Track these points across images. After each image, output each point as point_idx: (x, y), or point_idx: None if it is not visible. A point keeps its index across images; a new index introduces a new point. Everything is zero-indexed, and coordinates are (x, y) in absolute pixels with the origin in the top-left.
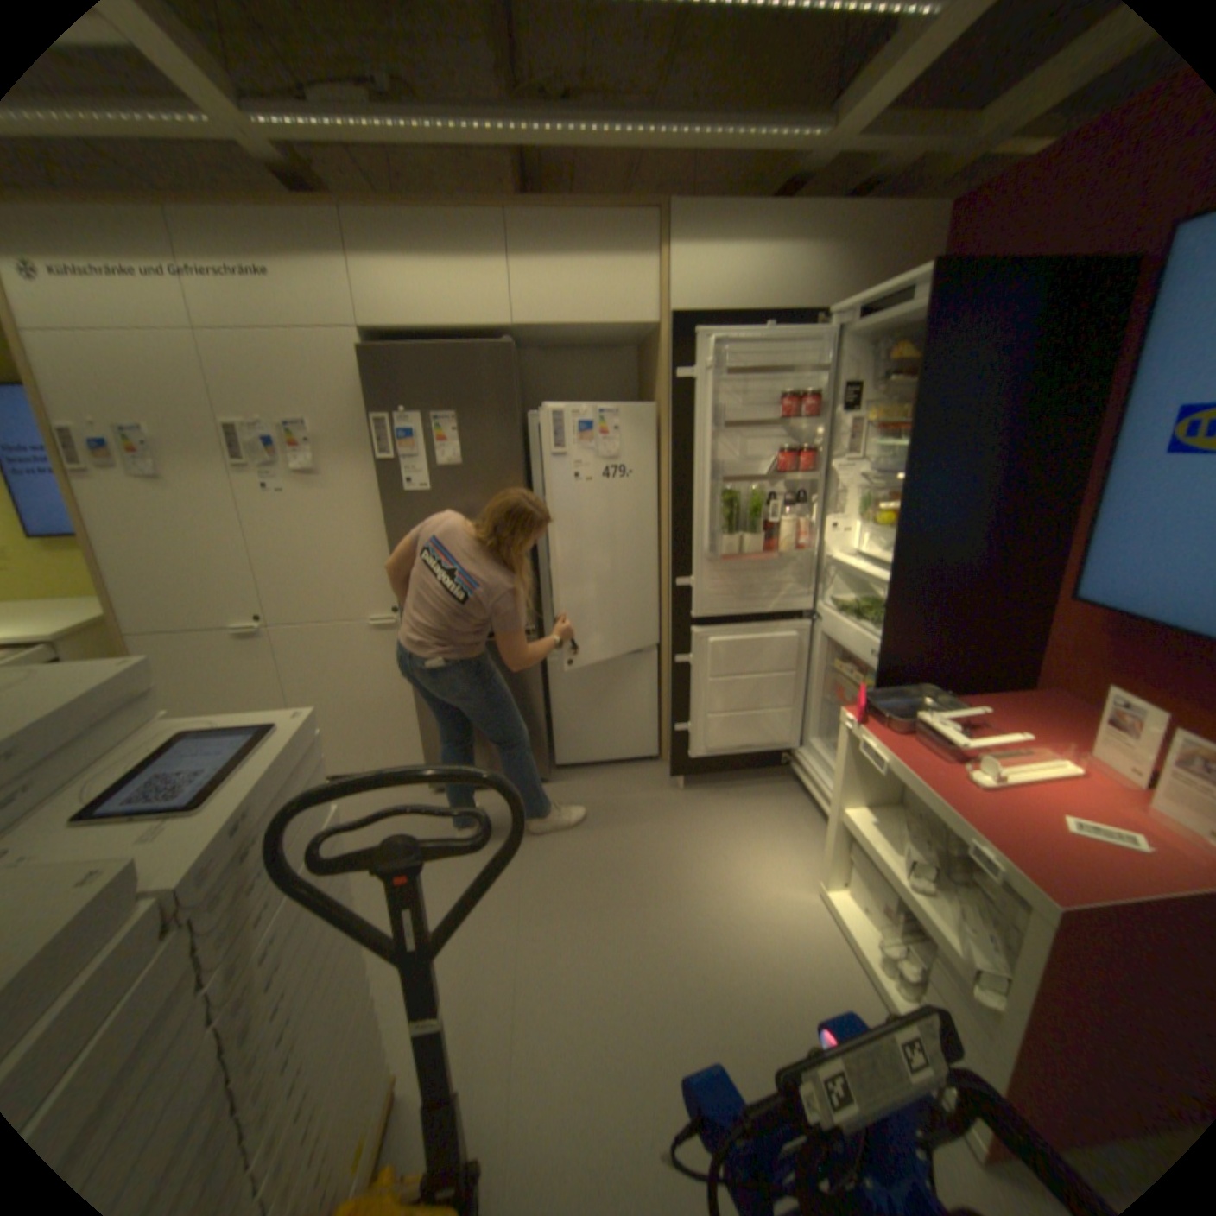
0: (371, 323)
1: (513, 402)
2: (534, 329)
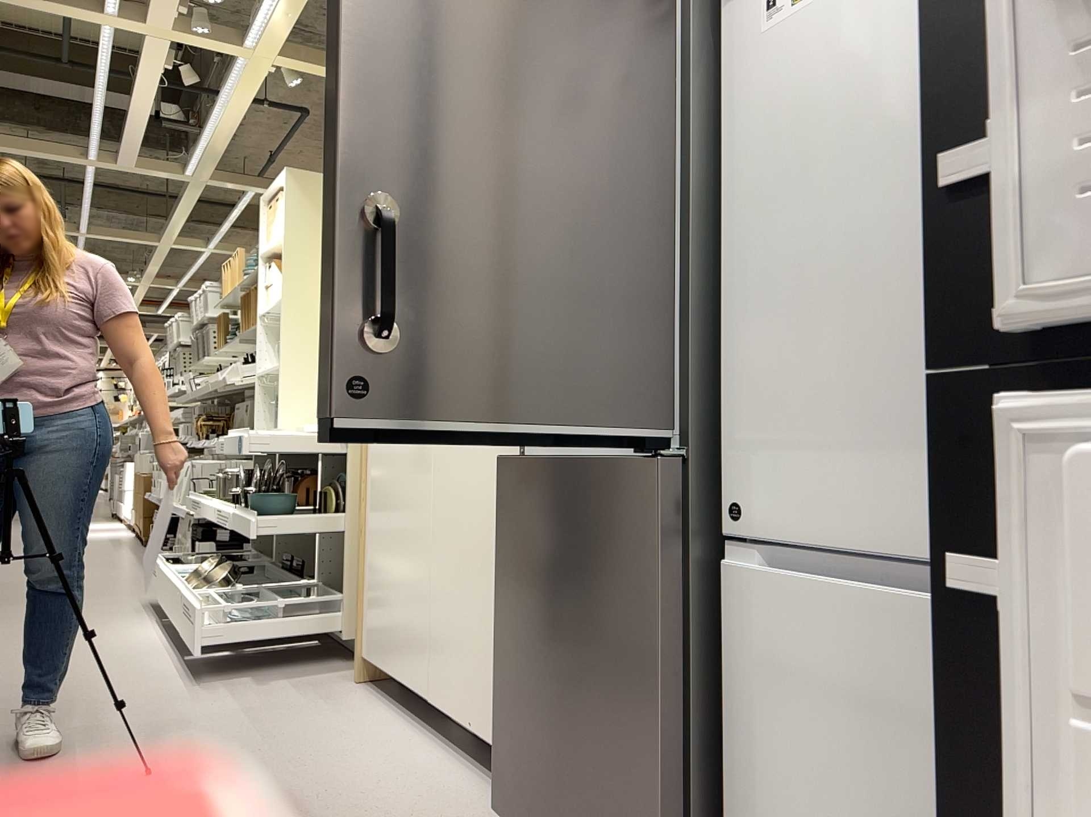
0: None
1: None
2: None
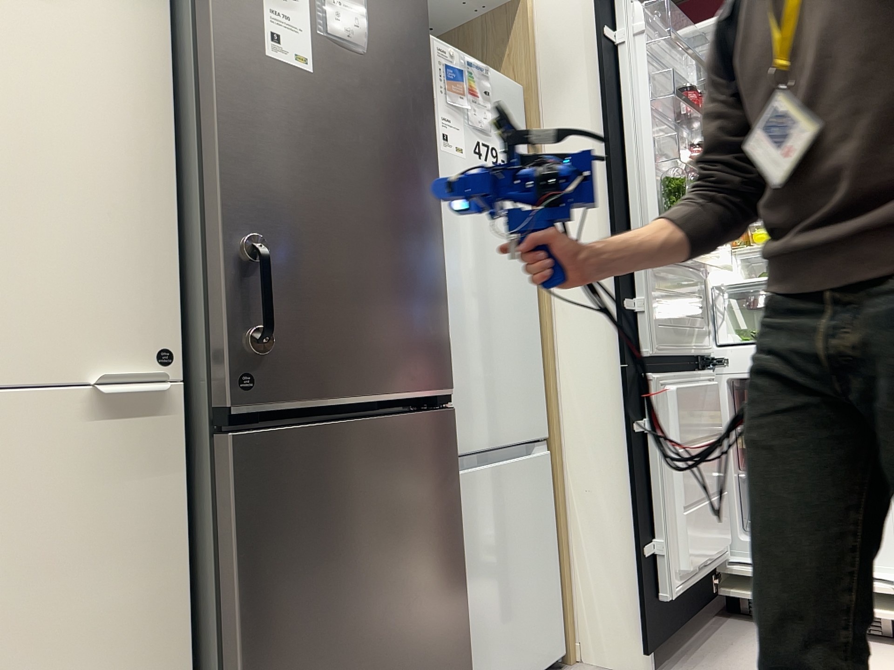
0: None
1: None
2: None
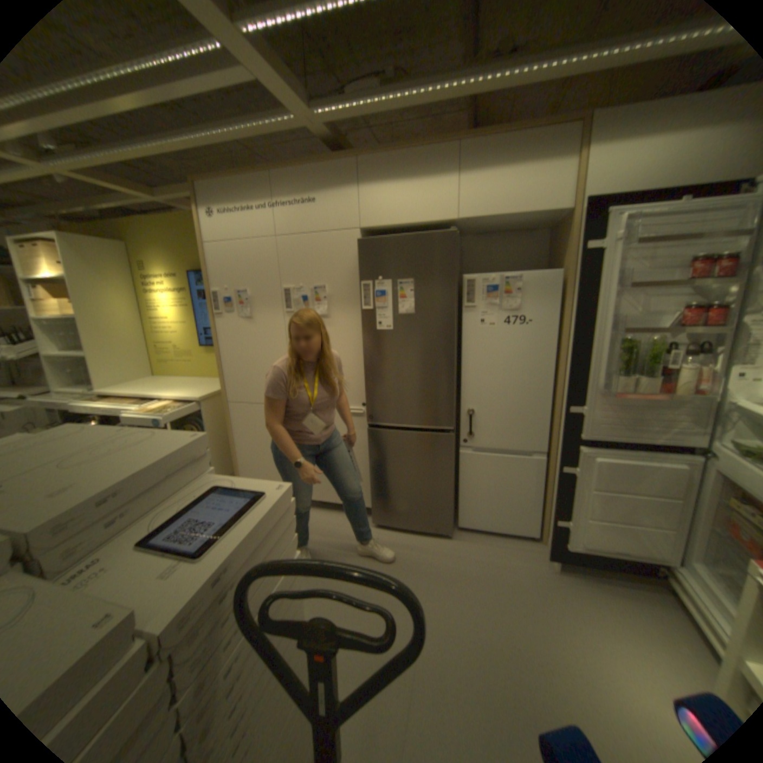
0: (367, 225)
1: (453, 271)
2: (472, 220)
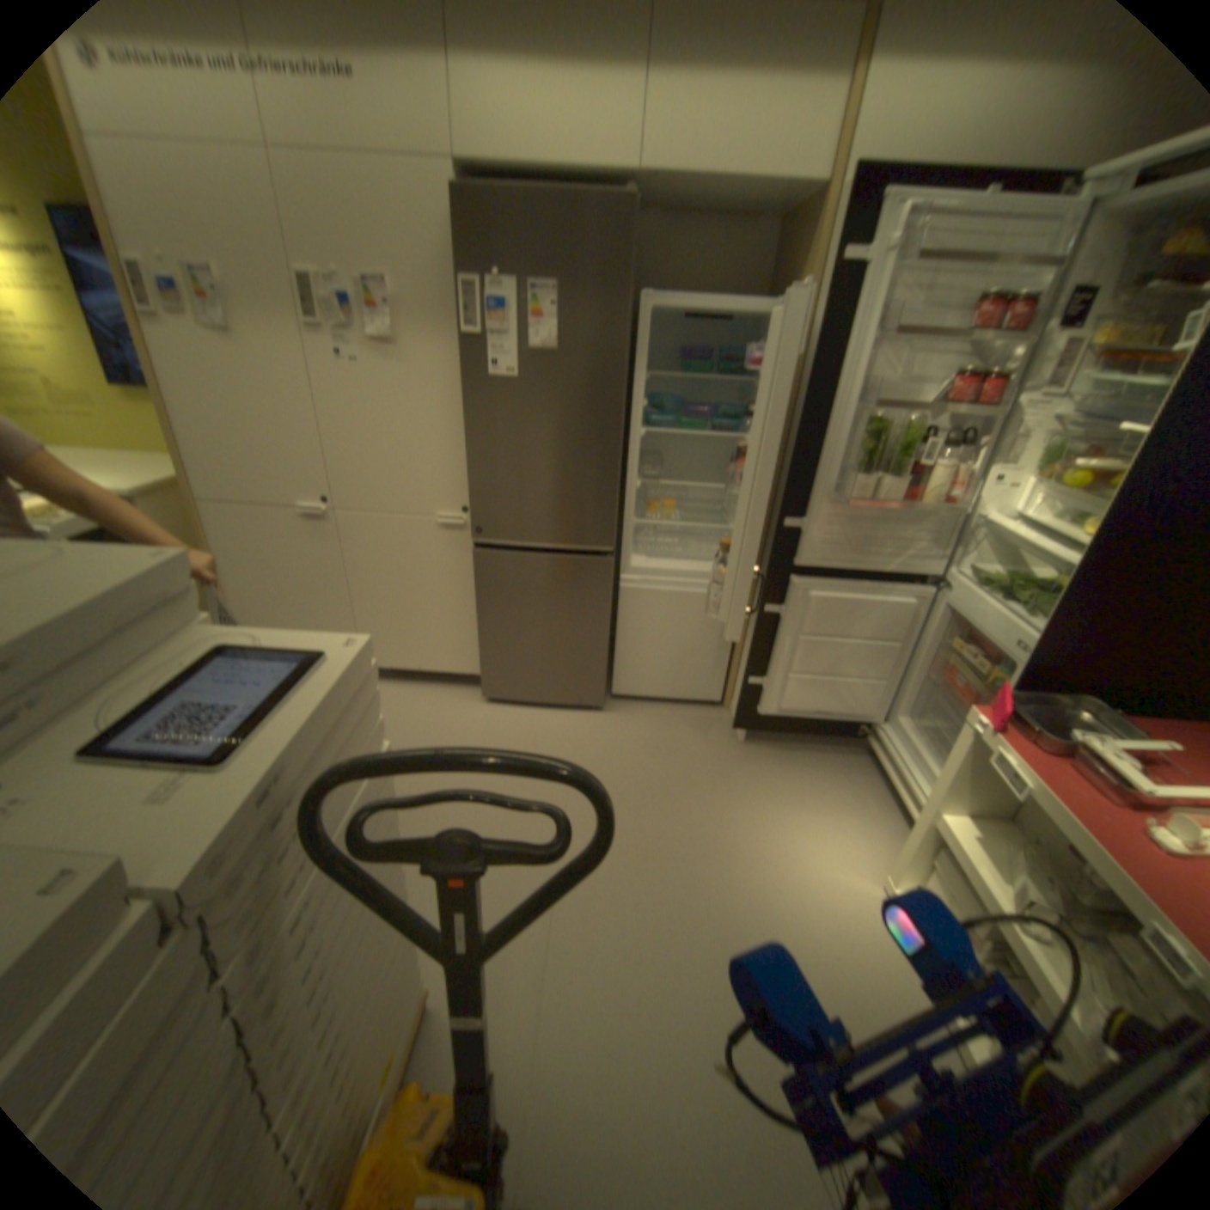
0: (469, 149)
1: (628, 272)
2: (665, 175)
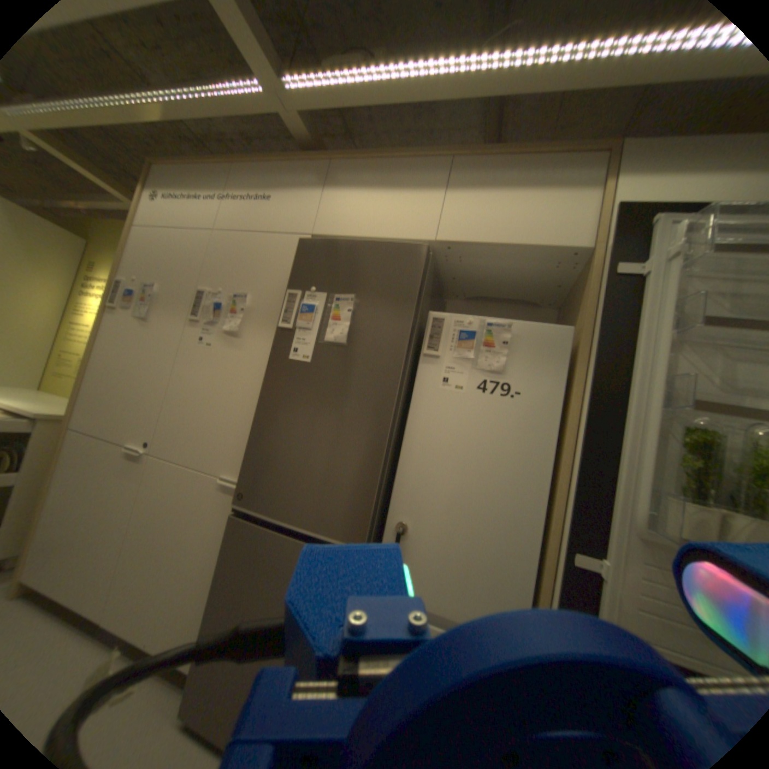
0: (322, 232)
1: (413, 295)
2: (455, 251)
